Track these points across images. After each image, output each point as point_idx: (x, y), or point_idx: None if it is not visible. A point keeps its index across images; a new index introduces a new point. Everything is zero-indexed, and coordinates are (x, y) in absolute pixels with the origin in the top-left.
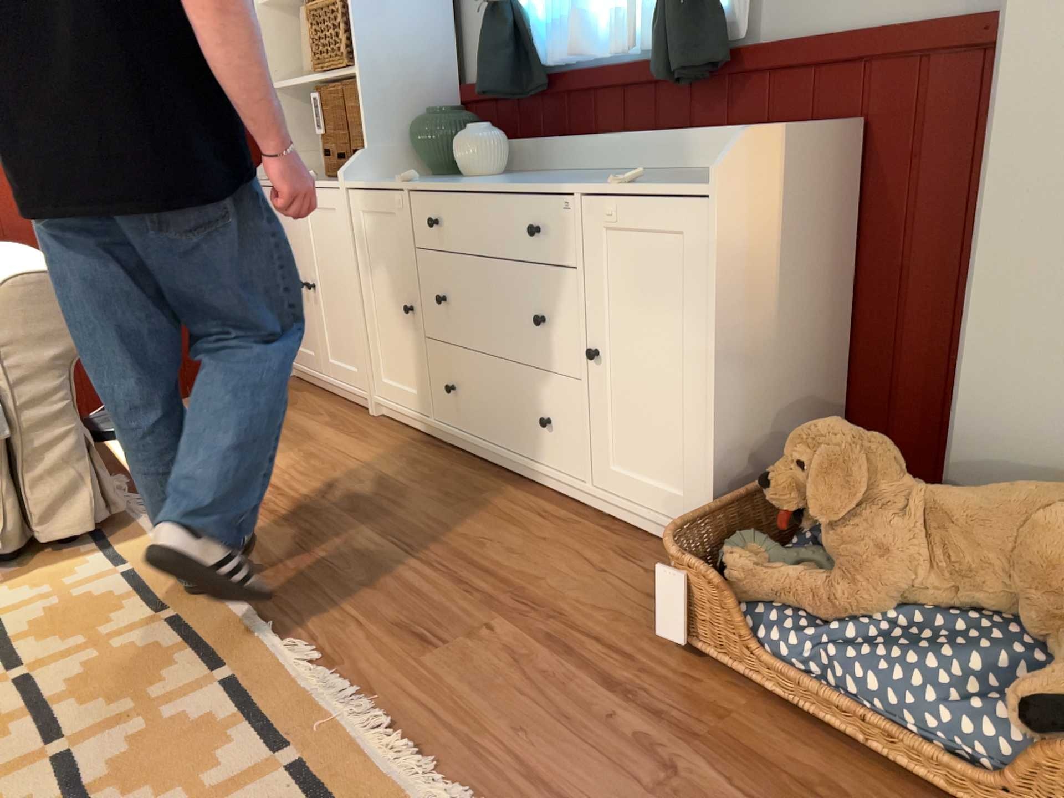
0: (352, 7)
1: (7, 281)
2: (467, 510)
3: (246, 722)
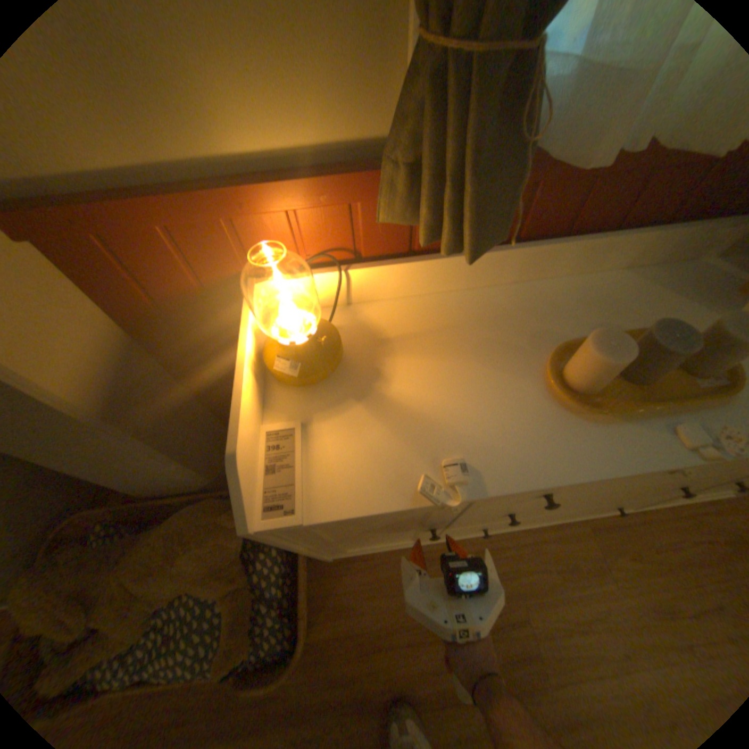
0: None
1: None
2: None
3: None
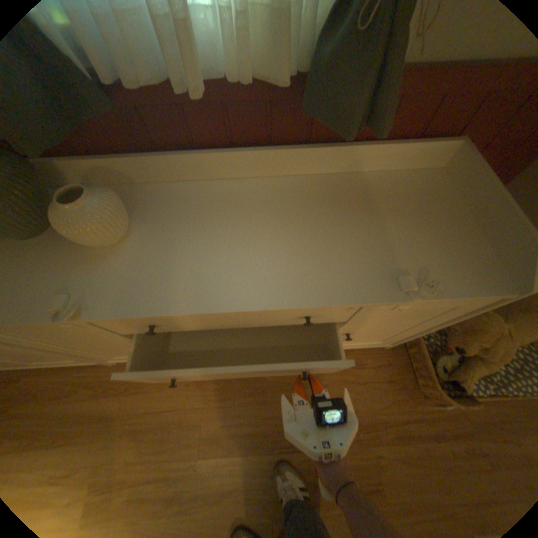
0: None
1: None
2: (274, 395)
3: None
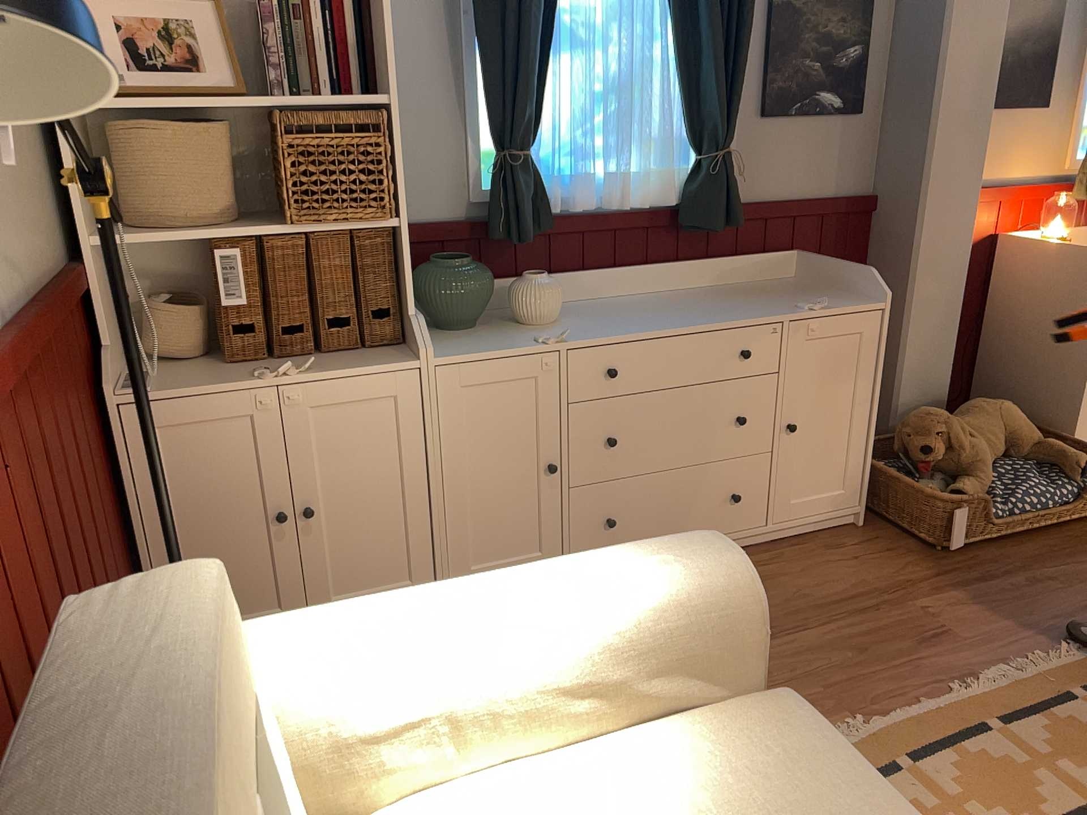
0: (397, 145)
1: (741, 570)
2: None
3: (1051, 713)
